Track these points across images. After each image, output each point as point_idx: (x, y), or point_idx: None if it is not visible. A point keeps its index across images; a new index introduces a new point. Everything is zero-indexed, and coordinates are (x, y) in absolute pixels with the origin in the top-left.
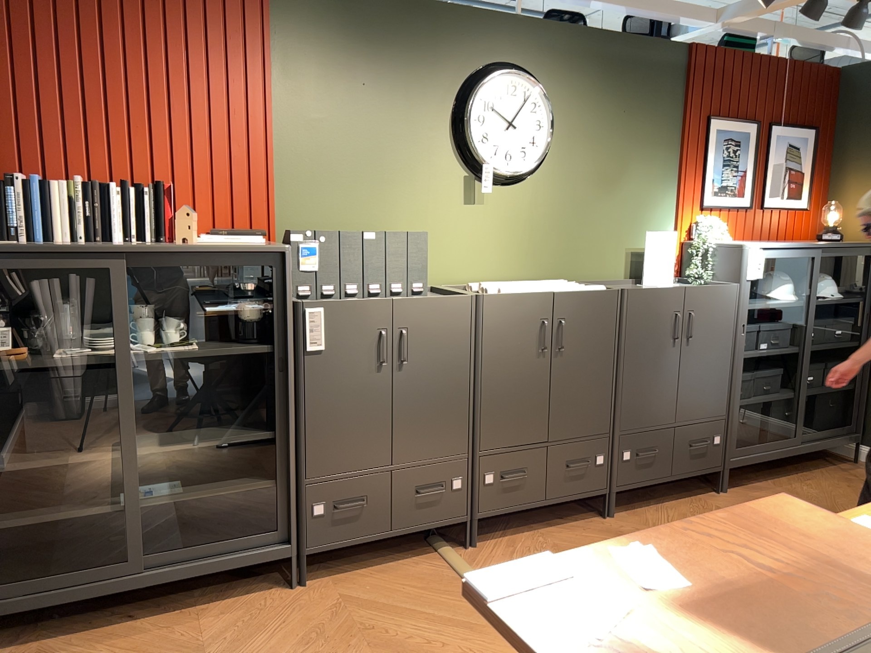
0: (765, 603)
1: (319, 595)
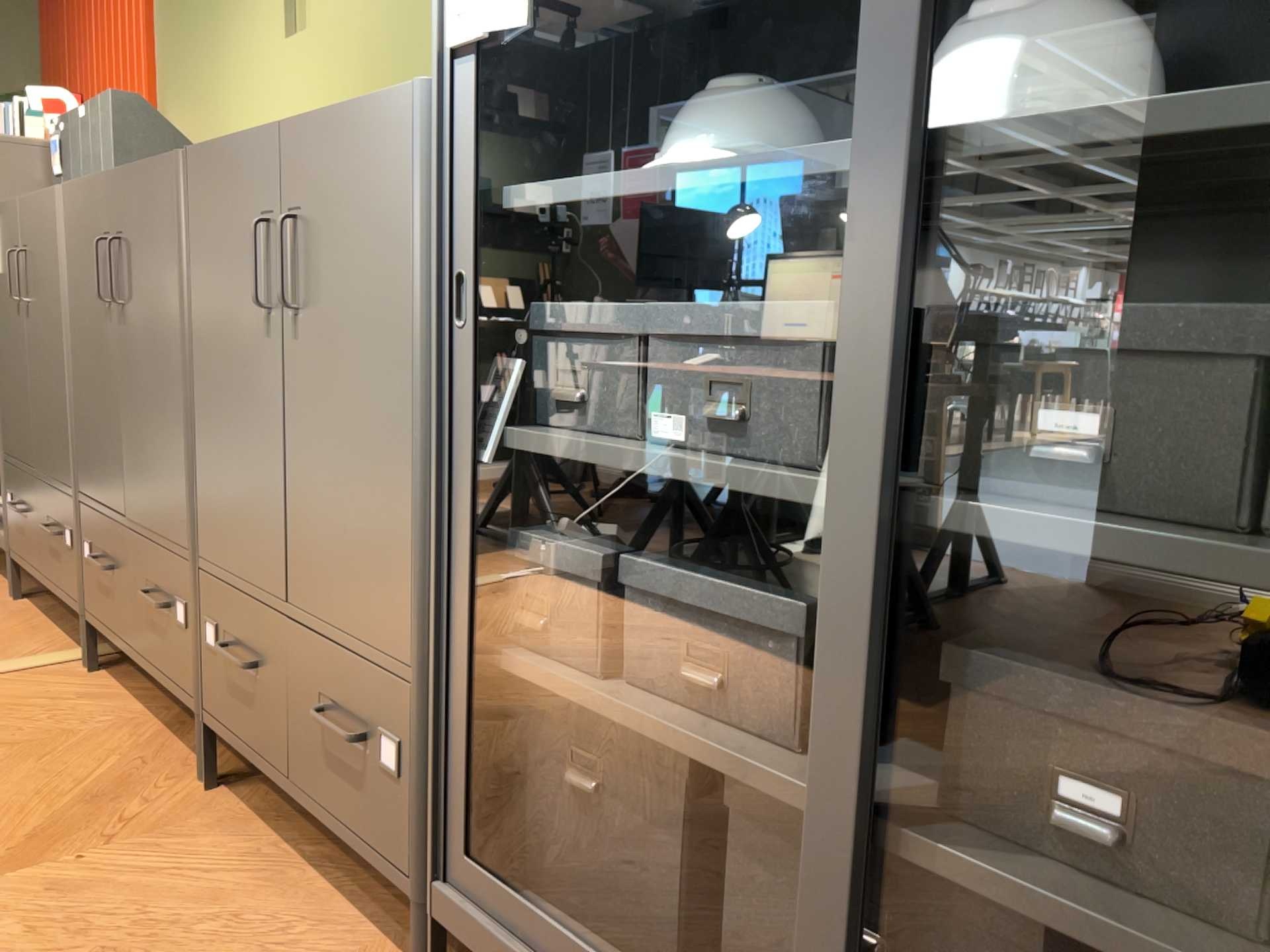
0: None
1: None
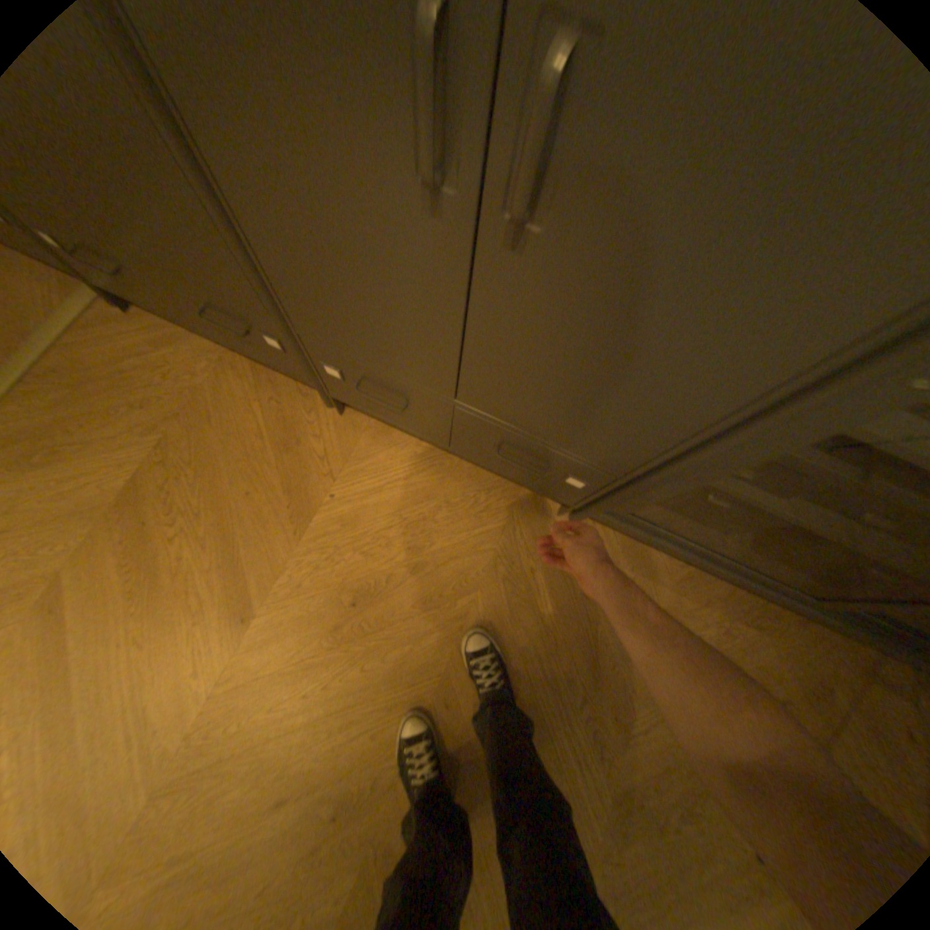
0: None
1: None
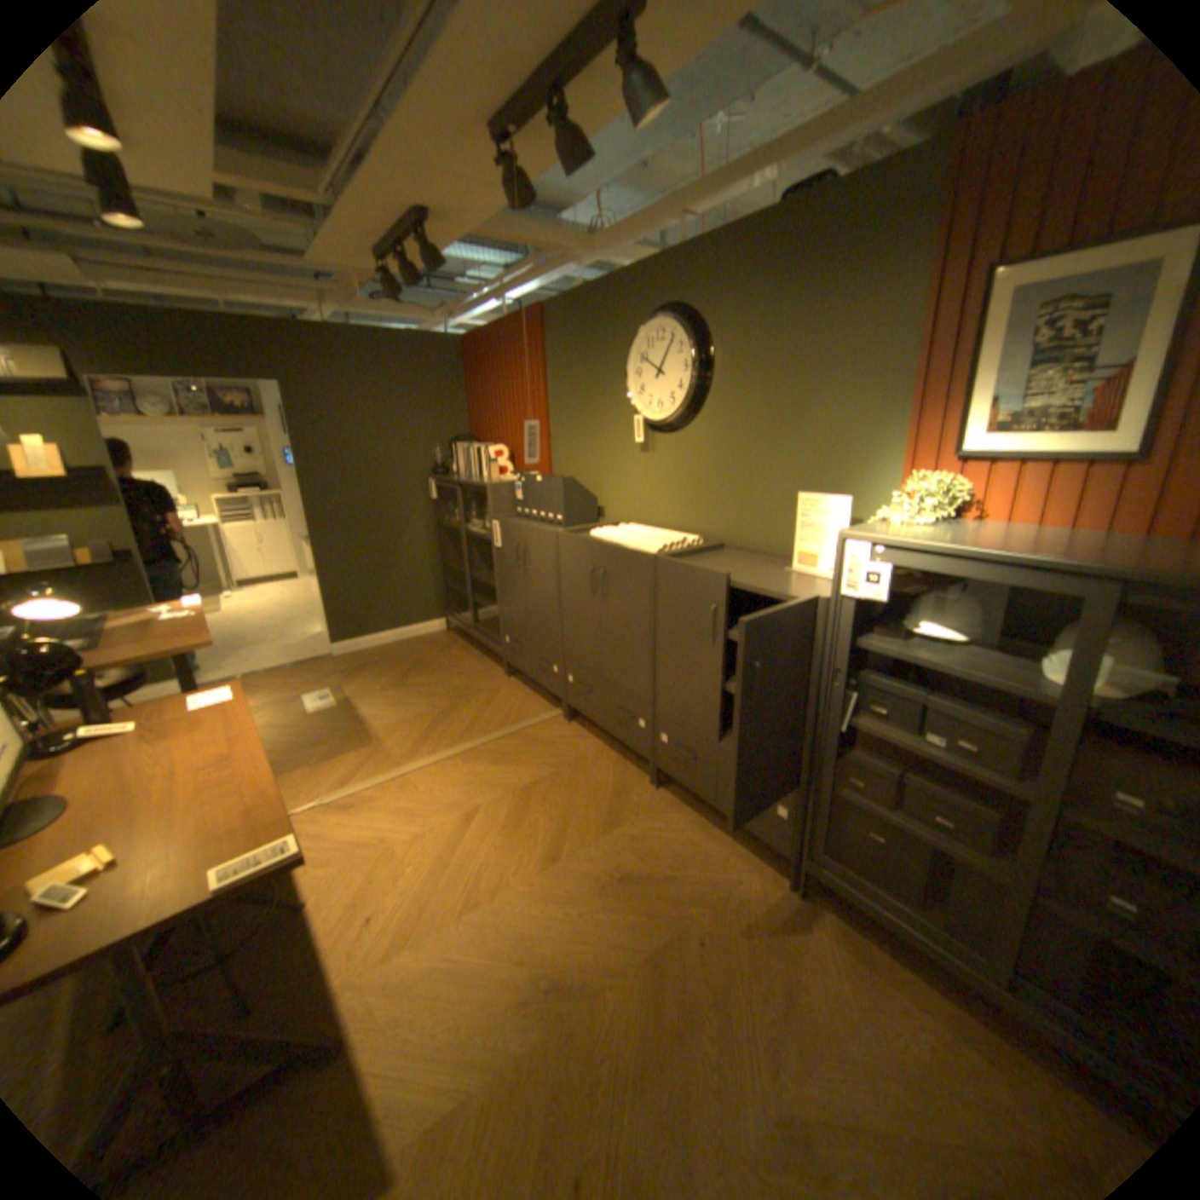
0: (144, 631)
1: (501, 684)
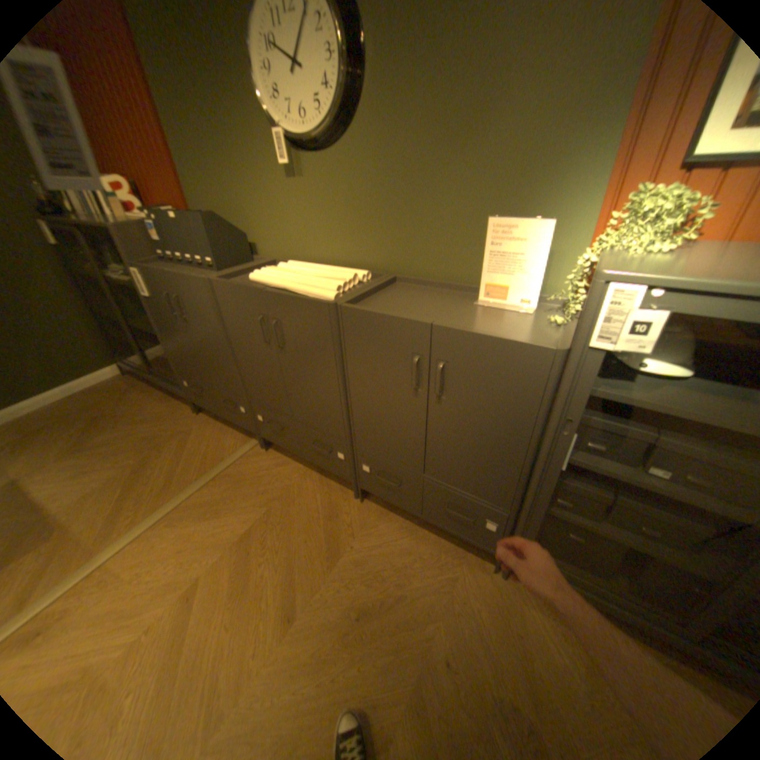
0: None
1: (190, 423)
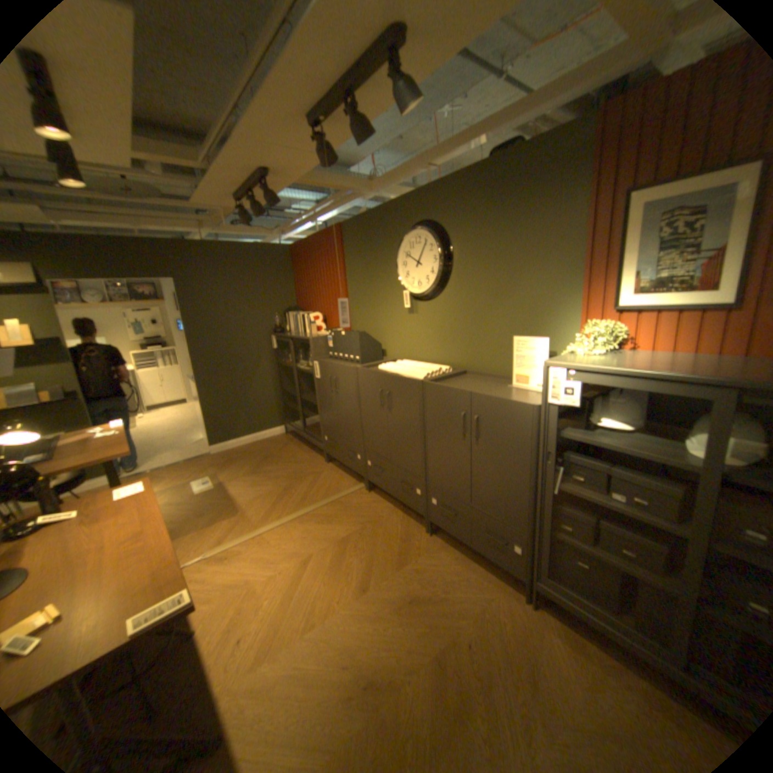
0: (82, 446)
1: (322, 468)
